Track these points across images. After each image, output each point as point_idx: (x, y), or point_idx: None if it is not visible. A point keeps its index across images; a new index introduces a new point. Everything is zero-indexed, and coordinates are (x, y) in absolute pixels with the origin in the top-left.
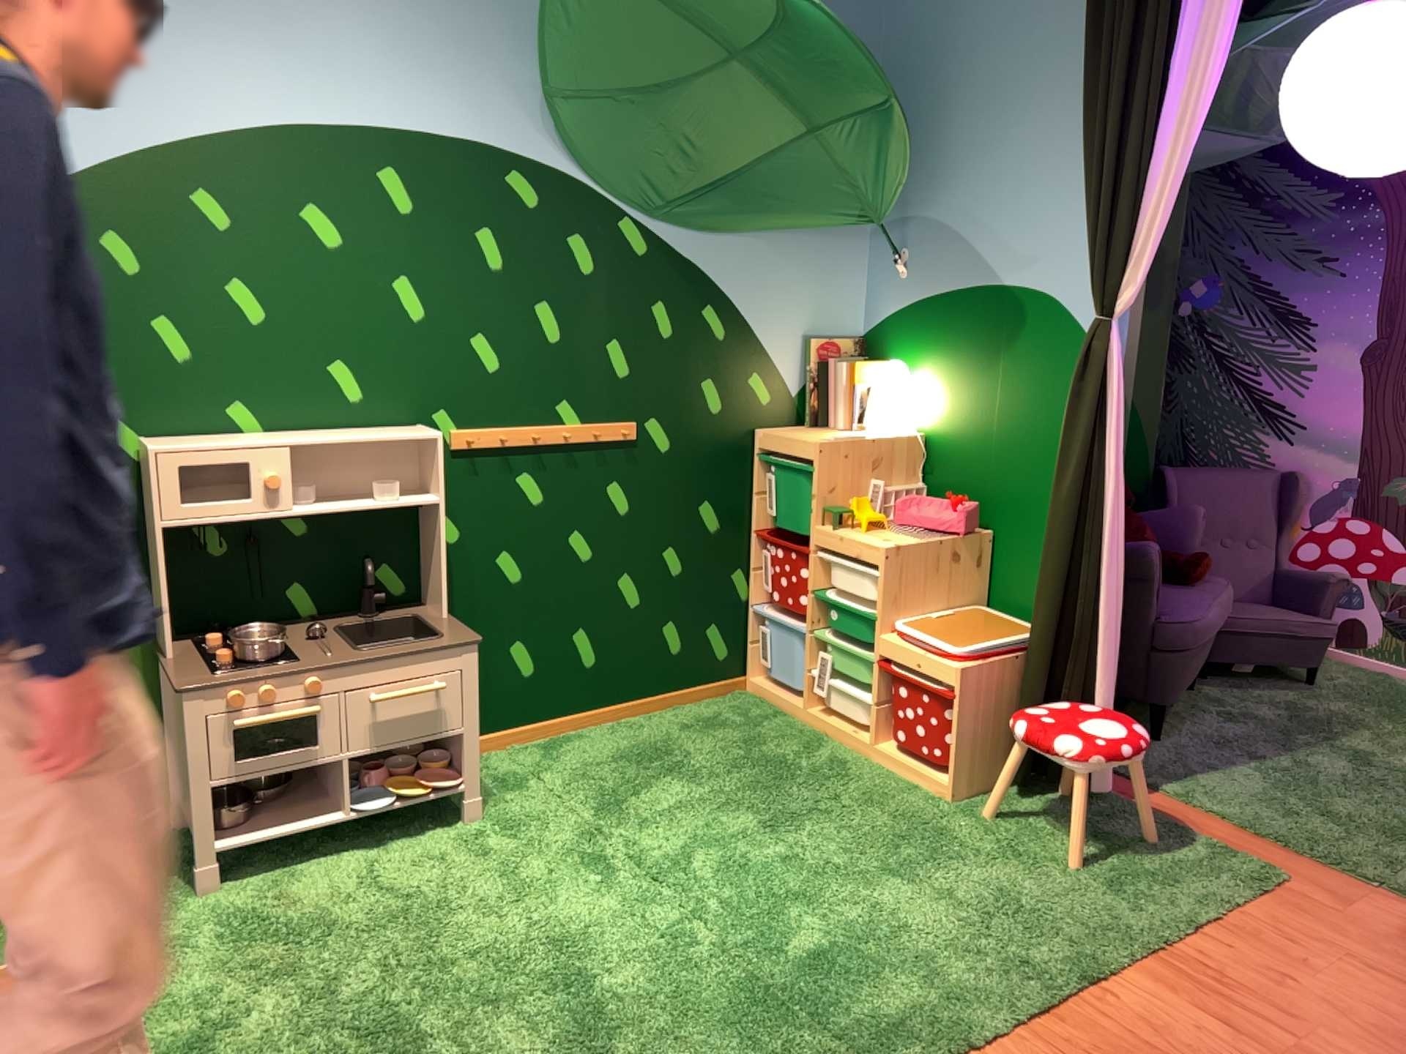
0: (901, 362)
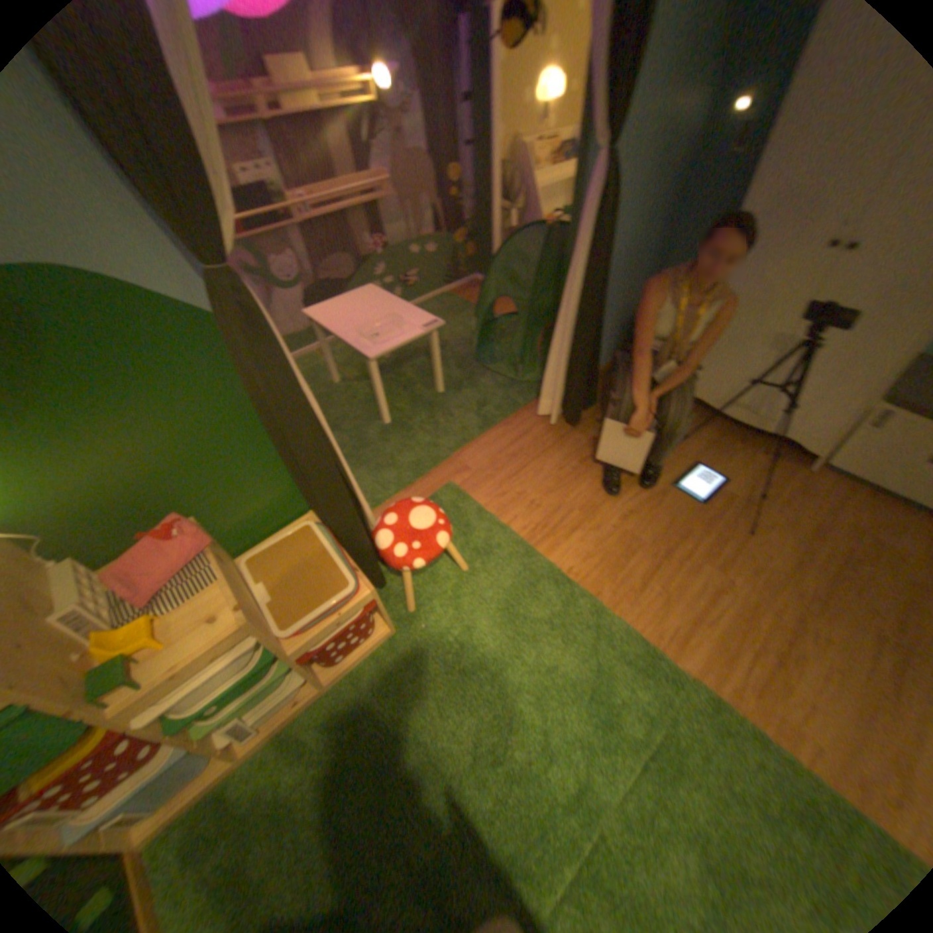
0: None
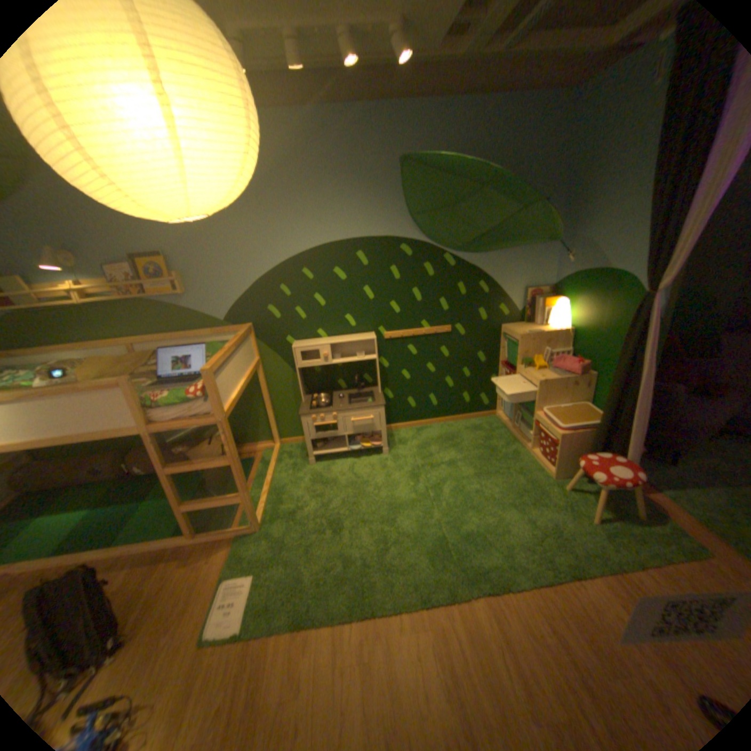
0: (567, 297)
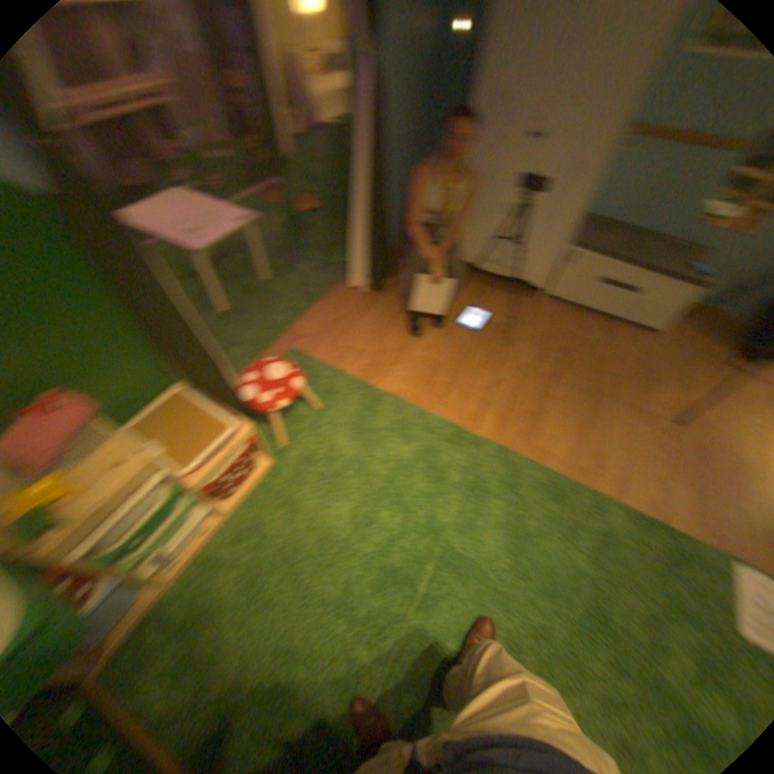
0: None
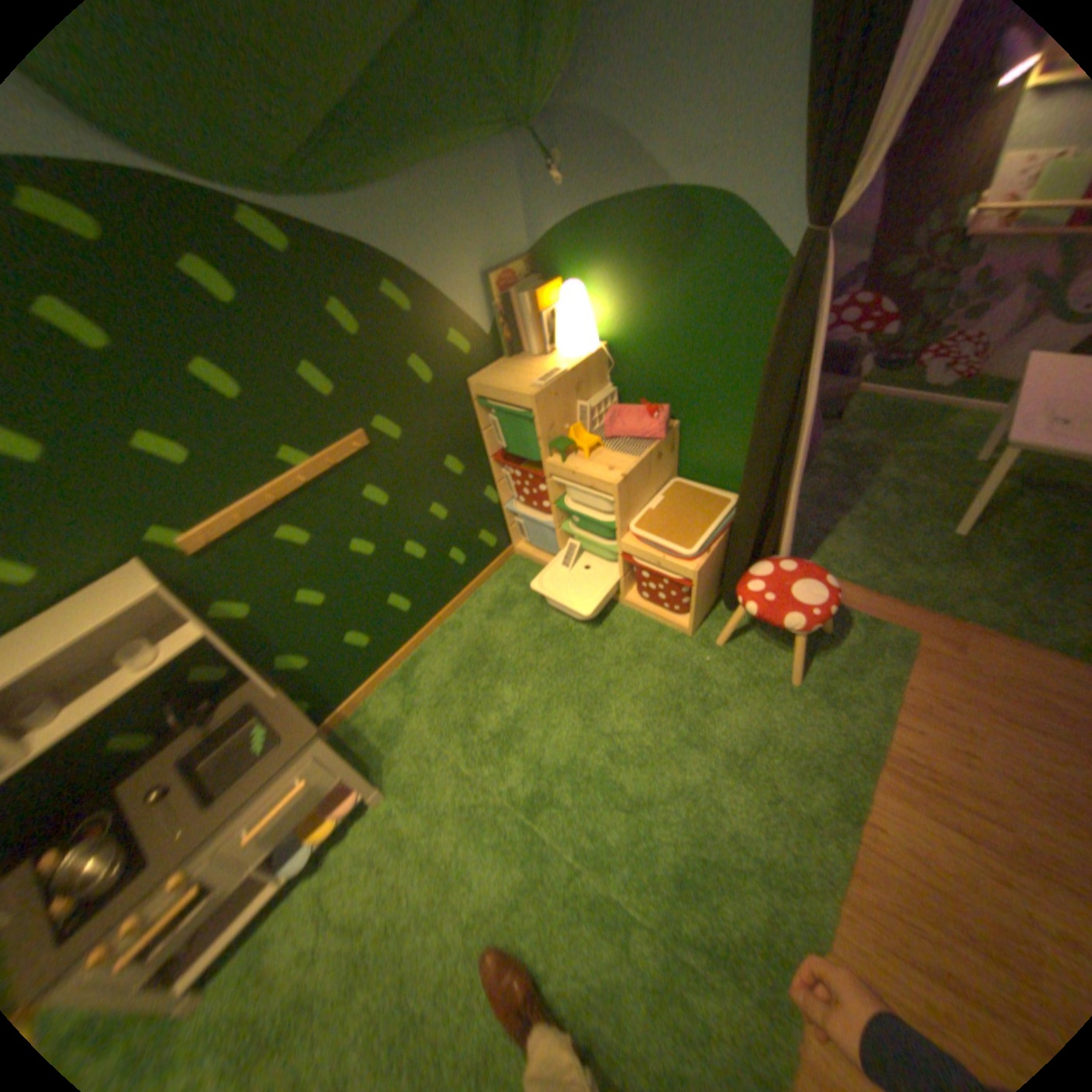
0: (571, 277)
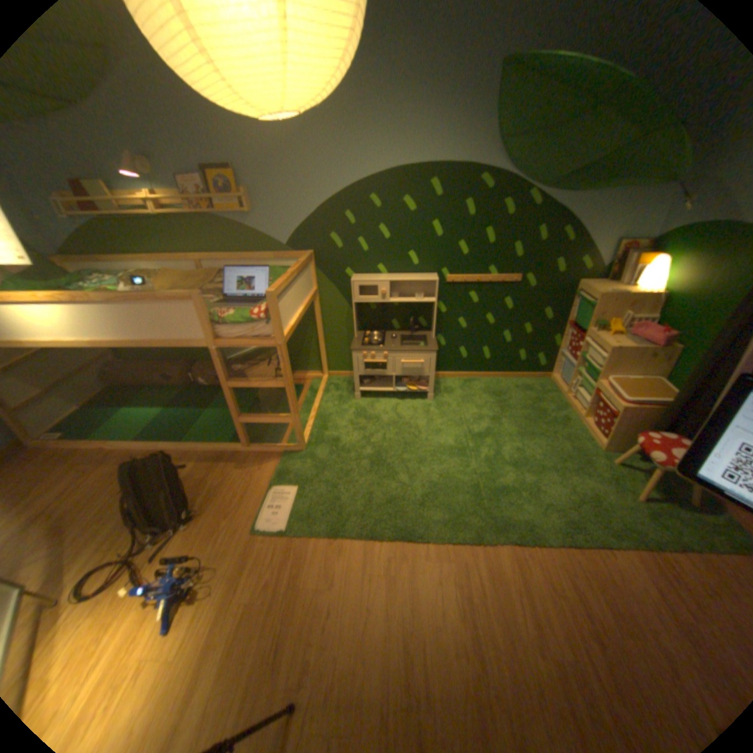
0: (669, 255)
